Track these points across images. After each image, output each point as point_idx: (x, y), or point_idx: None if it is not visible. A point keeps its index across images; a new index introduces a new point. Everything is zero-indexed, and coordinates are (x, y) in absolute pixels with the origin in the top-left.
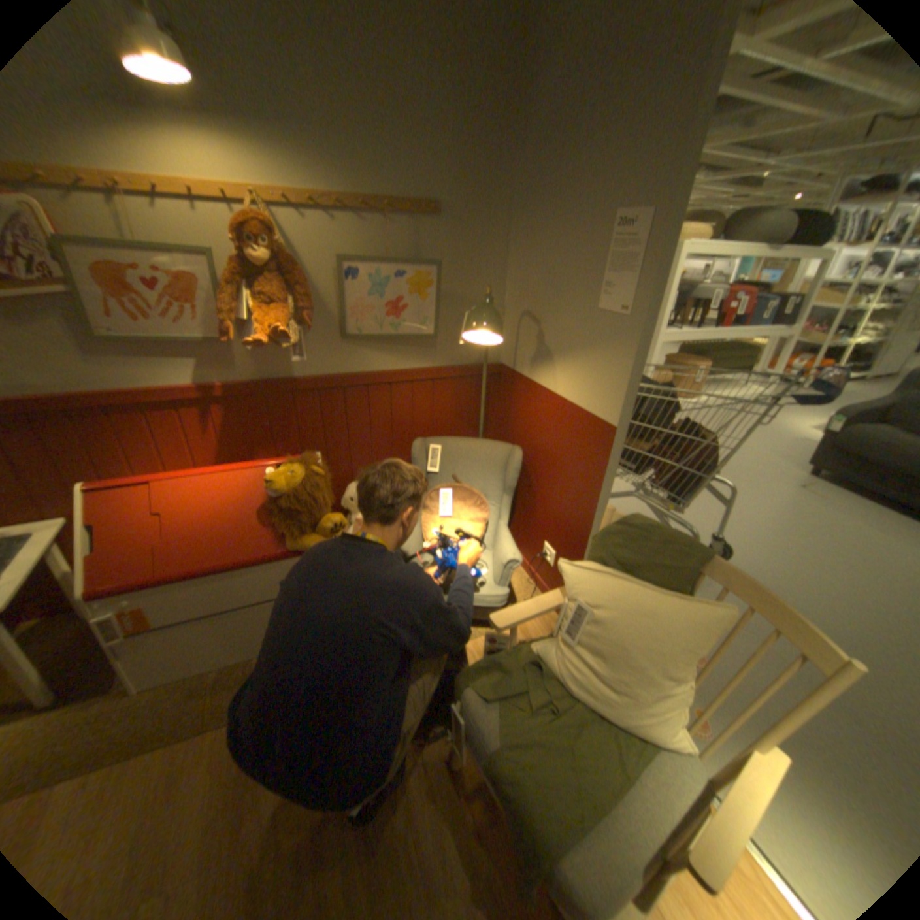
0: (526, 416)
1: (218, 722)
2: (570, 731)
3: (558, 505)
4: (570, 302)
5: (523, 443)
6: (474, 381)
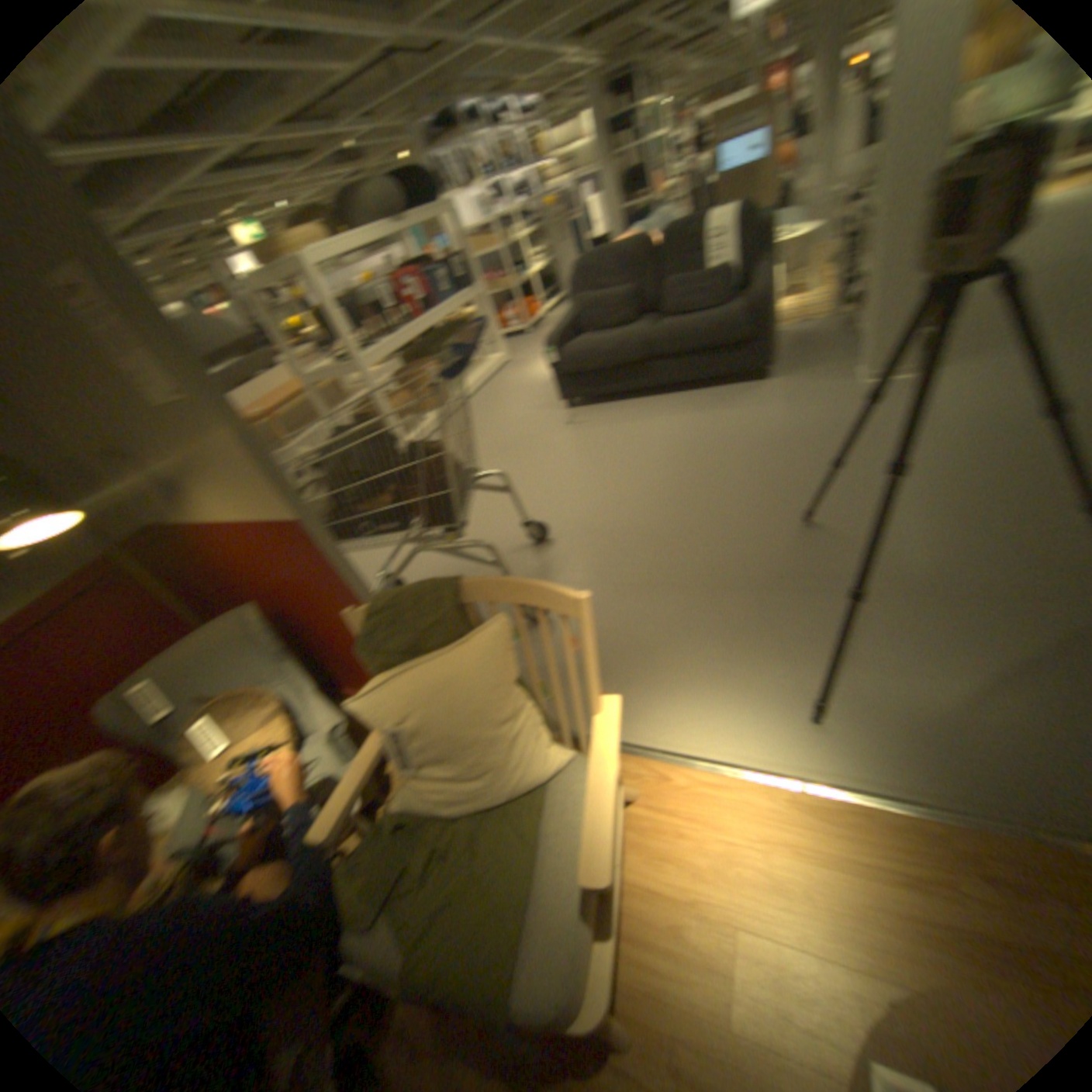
0: (220, 567)
1: None
2: (460, 861)
3: (334, 630)
4: (115, 418)
5: (248, 596)
6: (115, 575)
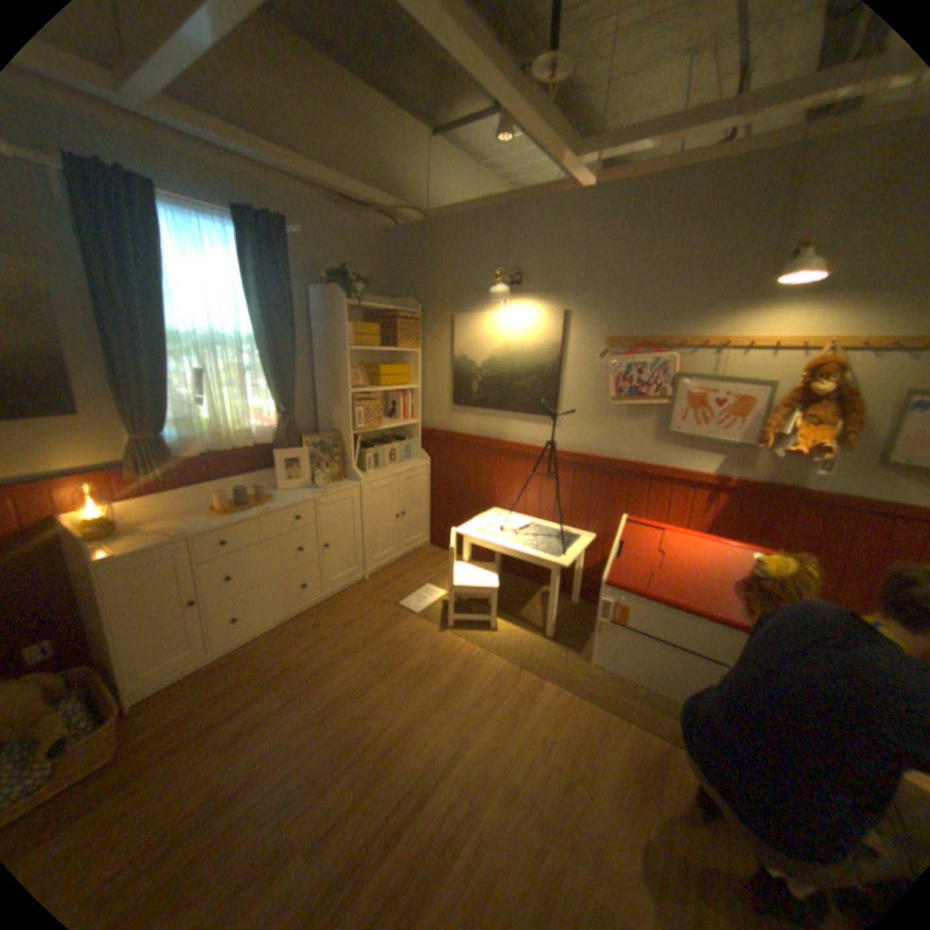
0: None
1: (641, 725)
2: None
3: None
4: None
5: None
6: None
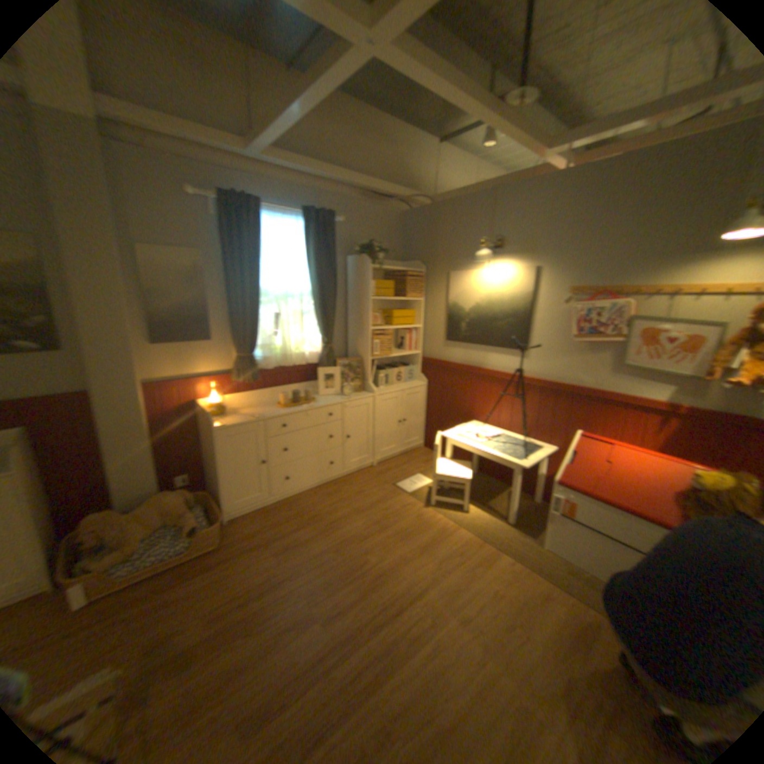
0: None
1: (581, 600)
2: None
3: None
4: None
5: None
6: None
